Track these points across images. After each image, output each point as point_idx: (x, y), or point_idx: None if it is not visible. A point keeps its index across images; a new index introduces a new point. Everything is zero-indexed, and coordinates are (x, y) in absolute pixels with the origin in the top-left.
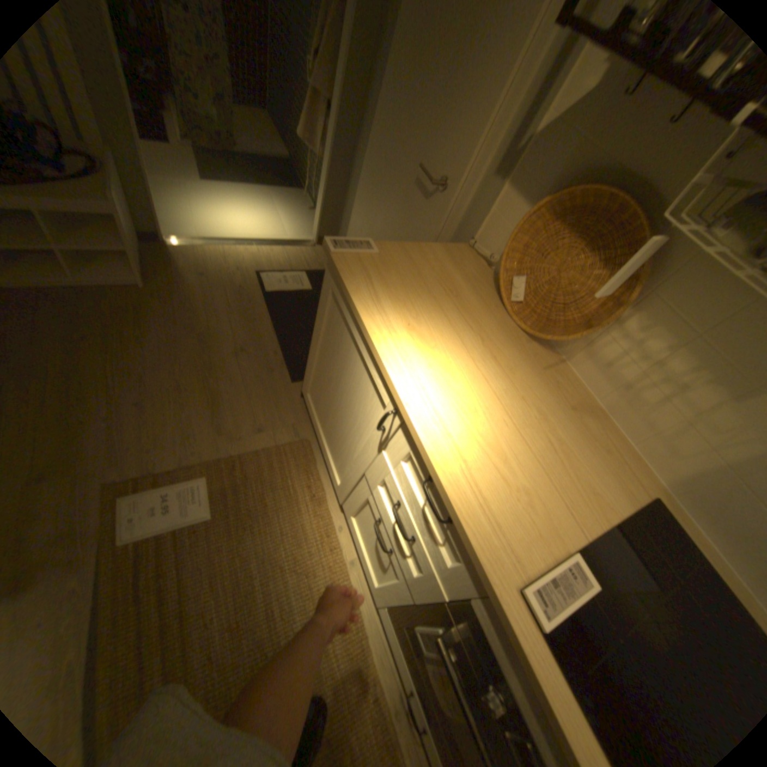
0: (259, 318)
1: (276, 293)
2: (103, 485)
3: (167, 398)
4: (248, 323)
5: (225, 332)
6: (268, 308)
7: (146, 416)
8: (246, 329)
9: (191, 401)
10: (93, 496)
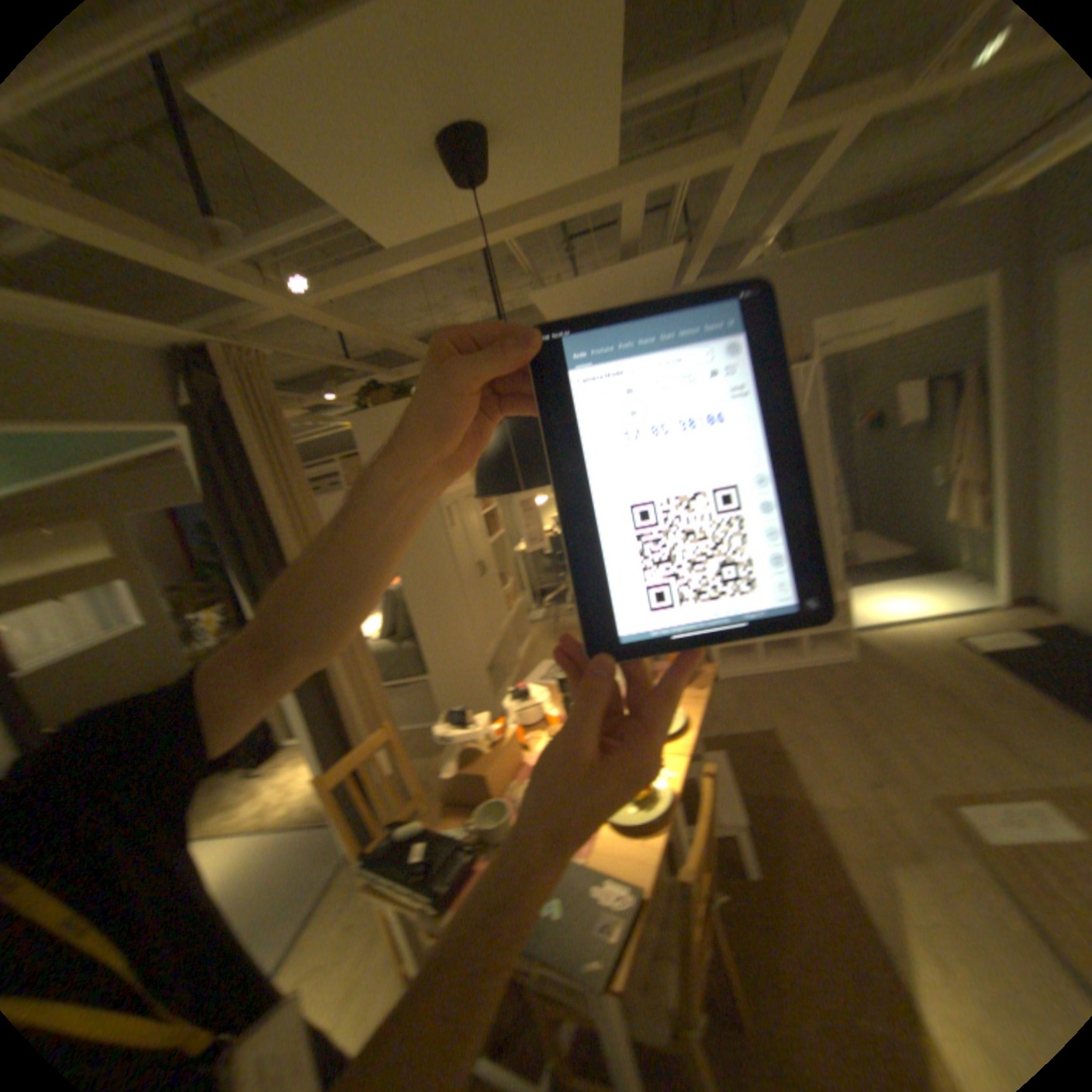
0: (995, 674)
1: (997, 653)
2: (940, 797)
3: (947, 738)
4: (985, 679)
5: (965, 688)
6: (999, 665)
7: (937, 750)
8: (988, 684)
9: (975, 741)
10: (935, 805)
